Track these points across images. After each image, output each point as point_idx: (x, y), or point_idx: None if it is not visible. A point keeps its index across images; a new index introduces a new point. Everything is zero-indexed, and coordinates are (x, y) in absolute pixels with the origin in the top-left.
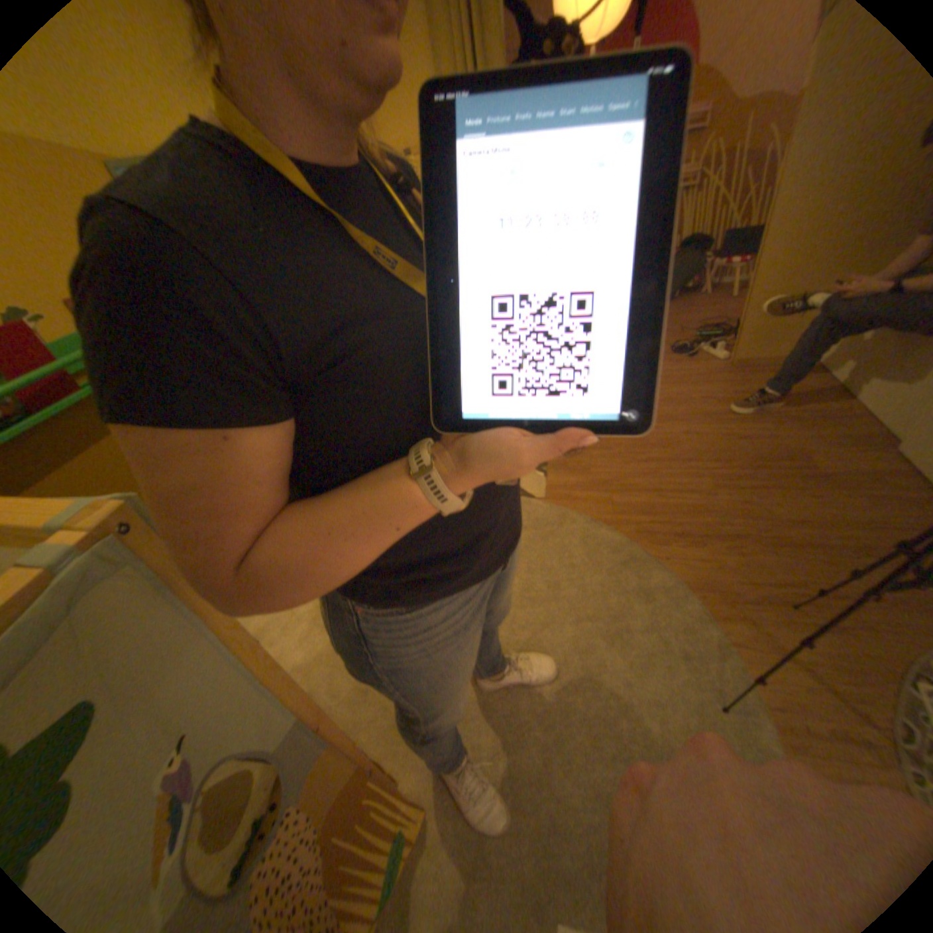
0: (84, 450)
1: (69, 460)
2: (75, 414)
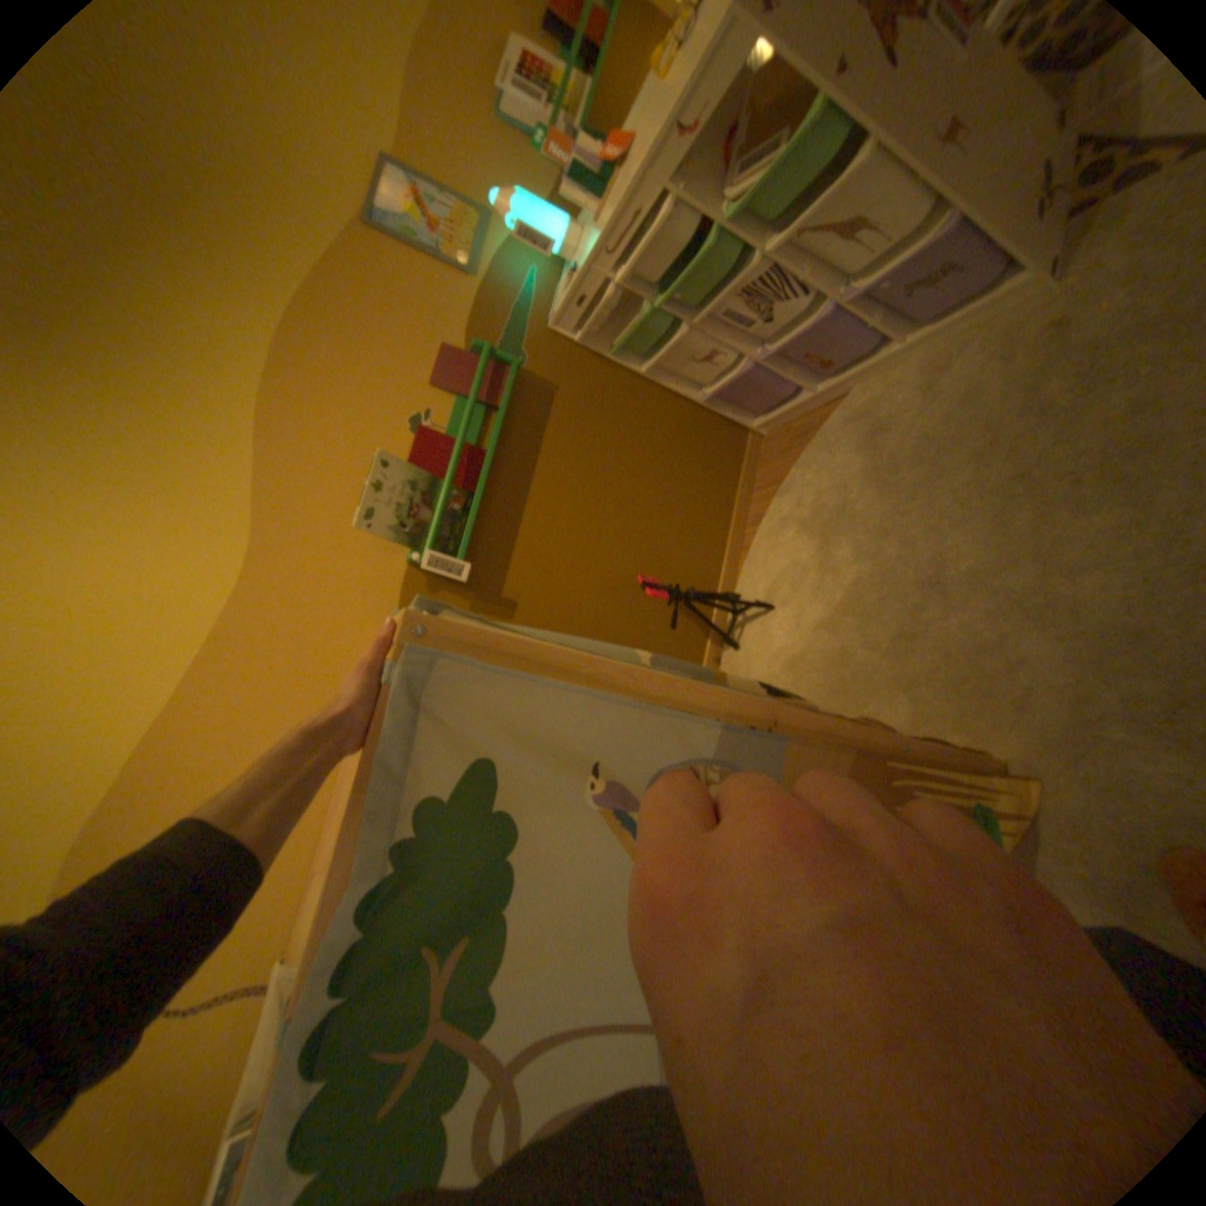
0: (527, 498)
1: (523, 512)
2: (501, 472)
